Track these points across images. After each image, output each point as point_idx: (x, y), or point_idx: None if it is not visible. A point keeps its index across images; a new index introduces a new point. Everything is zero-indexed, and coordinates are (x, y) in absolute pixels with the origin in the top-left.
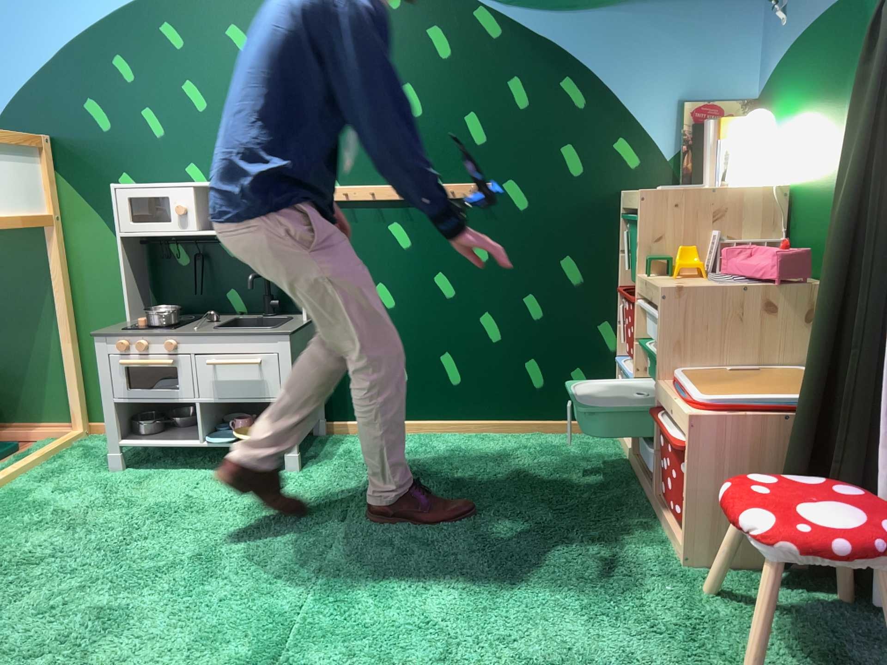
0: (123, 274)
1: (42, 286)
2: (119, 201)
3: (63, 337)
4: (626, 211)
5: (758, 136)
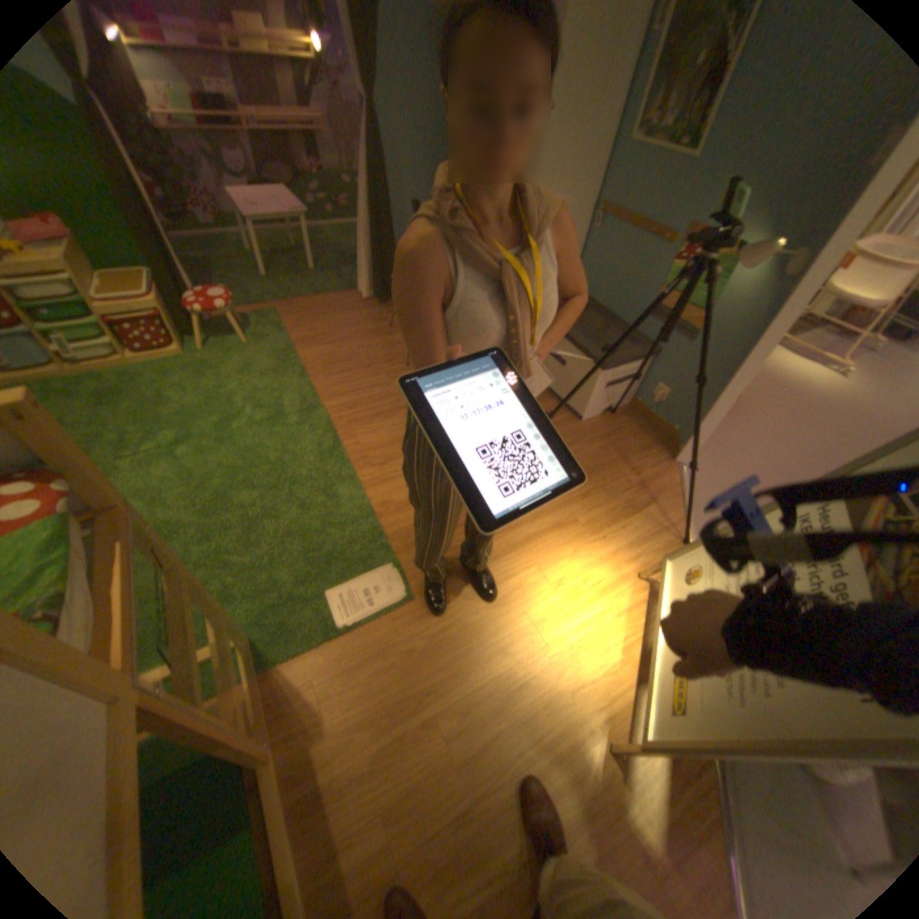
0: None
1: None
2: None
3: None
4: None
5: None
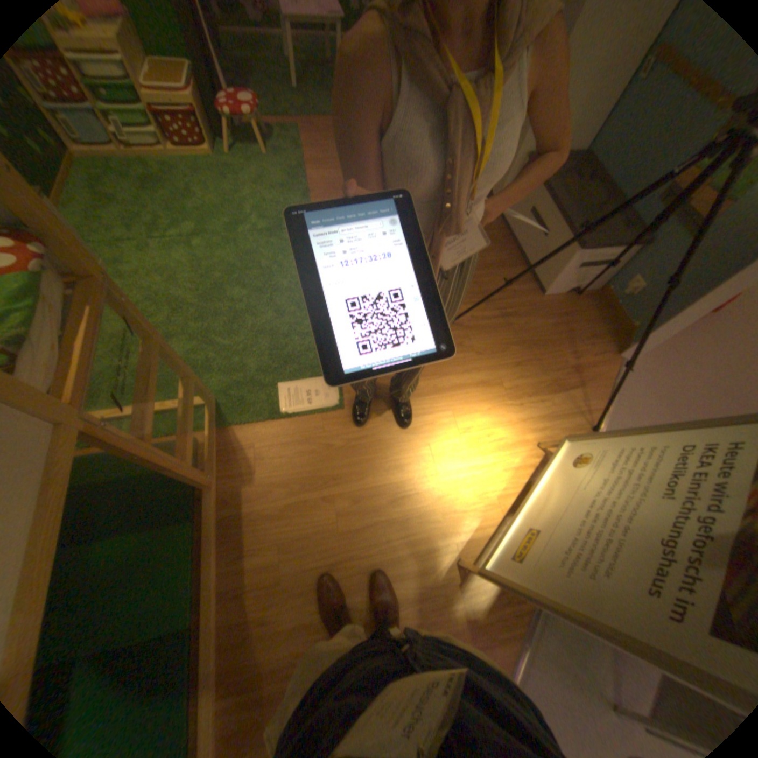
0: None
1: None
2: None
3: None
4: None
5: None
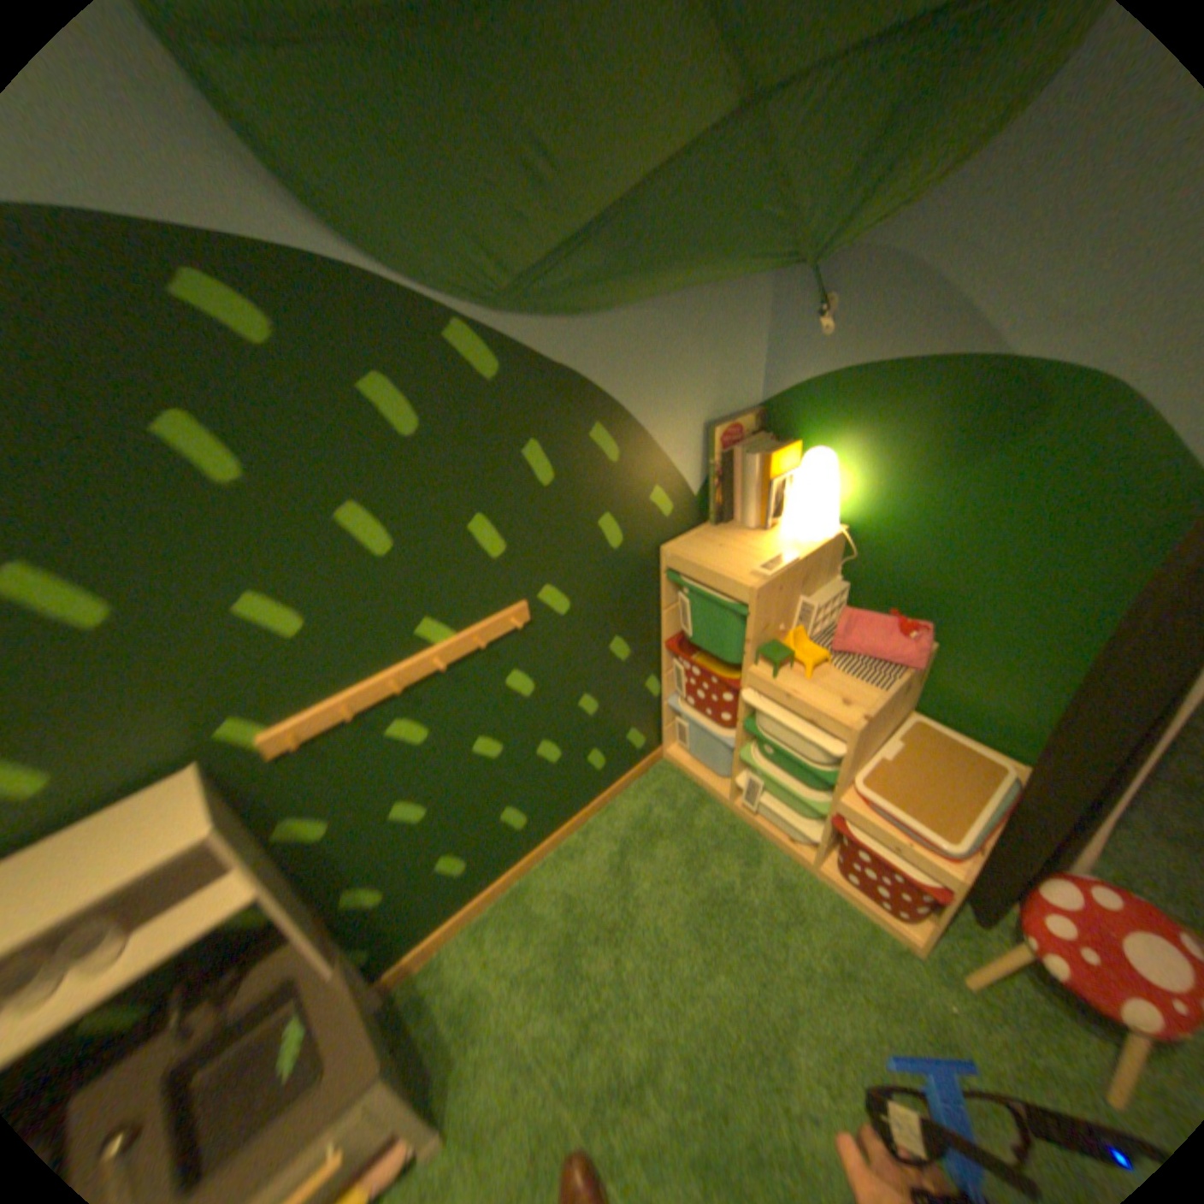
0: None
1: None
2: None
3: None
4: (670, 568)
5: (829, 482)
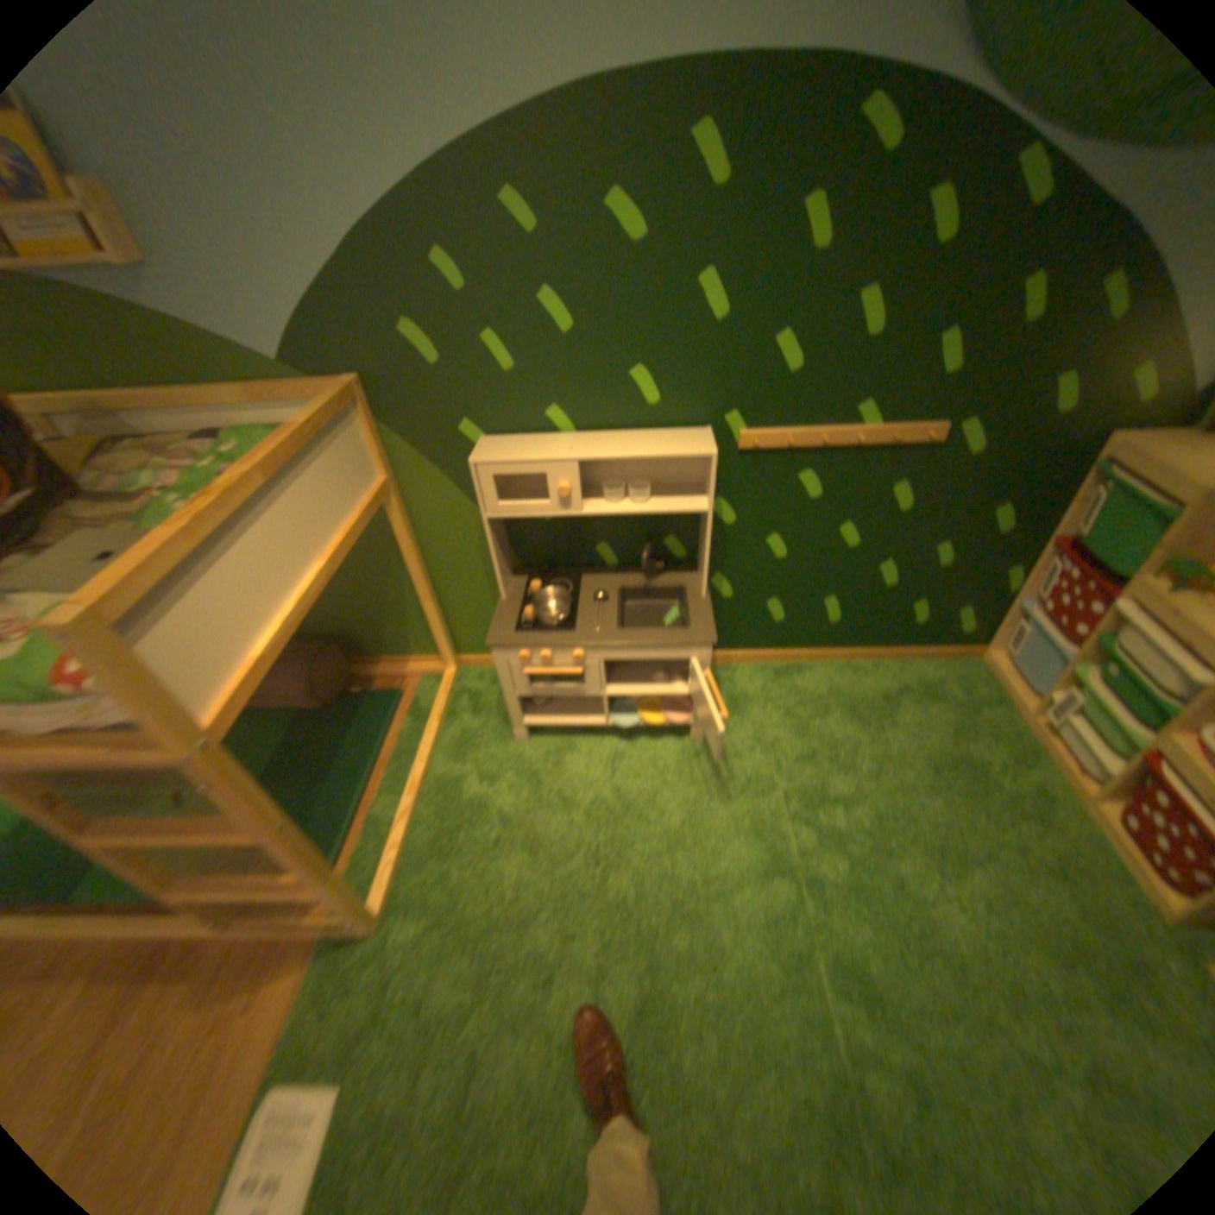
0: (494, 558)
1: (383, 545)
2: (481, 482)
3: (421, 598)
4: (1110, 459)
5: None
